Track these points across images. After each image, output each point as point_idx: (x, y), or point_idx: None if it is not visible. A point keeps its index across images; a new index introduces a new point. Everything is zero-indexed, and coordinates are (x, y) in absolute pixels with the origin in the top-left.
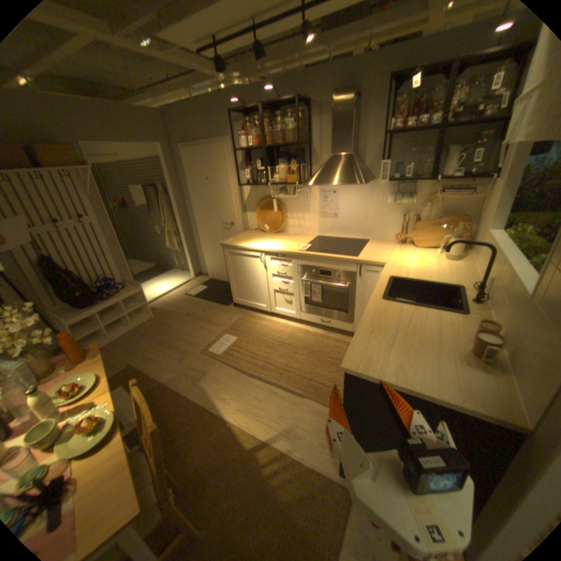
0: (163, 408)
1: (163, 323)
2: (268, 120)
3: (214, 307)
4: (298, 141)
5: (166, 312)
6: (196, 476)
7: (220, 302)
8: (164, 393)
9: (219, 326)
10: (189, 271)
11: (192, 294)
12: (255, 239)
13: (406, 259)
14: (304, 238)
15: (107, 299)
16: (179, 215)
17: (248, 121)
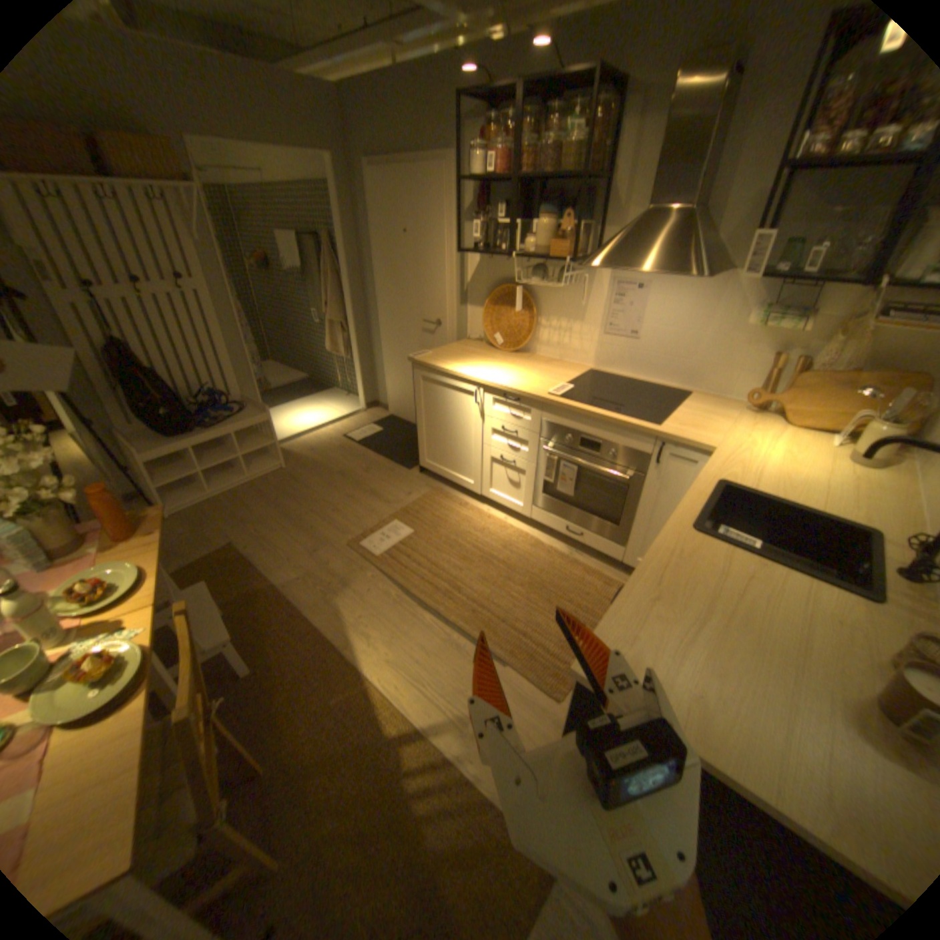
0: (268, 629)
1: (299, 480)
2: (534, 121)
3: (387, 468)
4: (586, 170)
5: (307, 461)
6: (296, 761)
7: (398, 461)
8: (275, 603)
9: (388, 503)
10: (358, 397)
11: (355, 438)
12: (473, 358)
13: (762, 447)
14: (565, 370)
15: (210, 427)
16: (352, 294)
17: (495, 120)
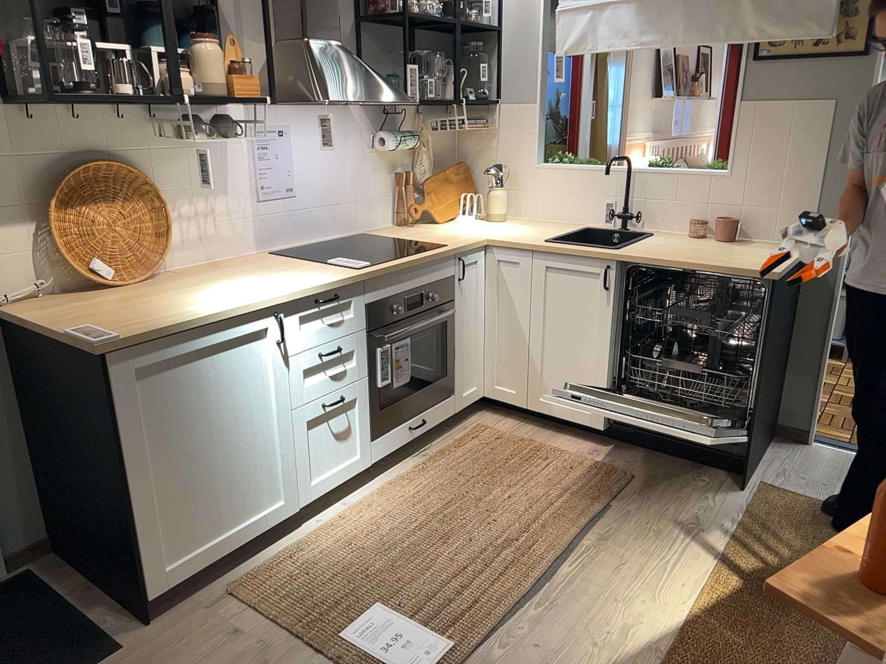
0: None
1: None
2: None
3: None
4: None
5: None
6: (829, 658)
7: None
8: None
9: None
10: None
11: None
12: (158, 300)
13: (480, 231)
14: (260, 262)
15: None
16: None
17: None
